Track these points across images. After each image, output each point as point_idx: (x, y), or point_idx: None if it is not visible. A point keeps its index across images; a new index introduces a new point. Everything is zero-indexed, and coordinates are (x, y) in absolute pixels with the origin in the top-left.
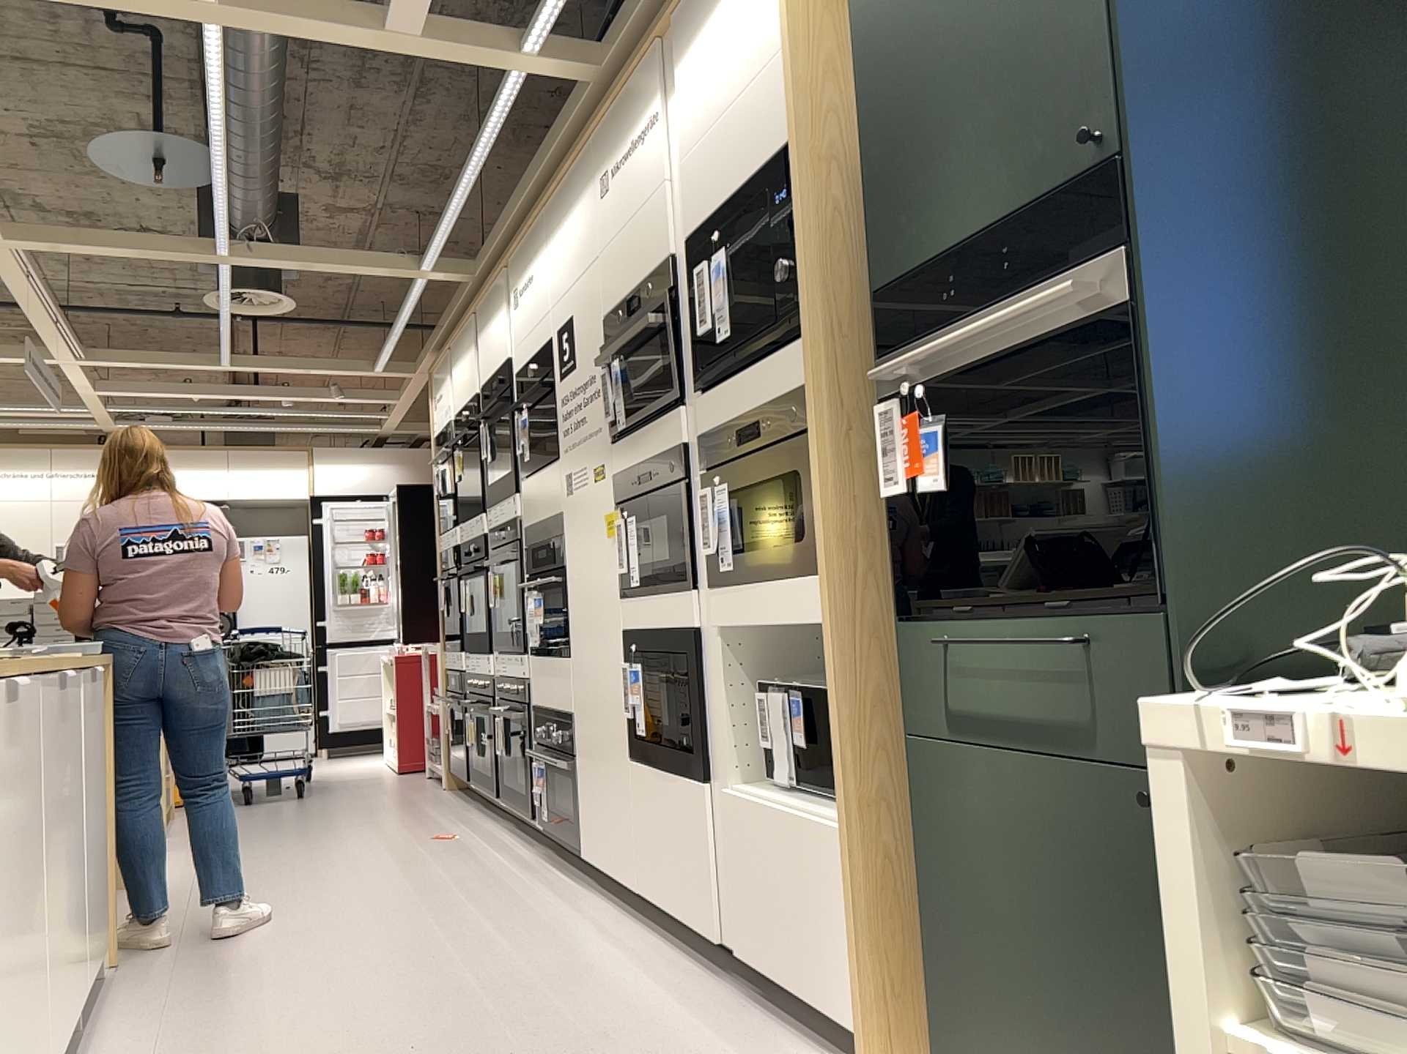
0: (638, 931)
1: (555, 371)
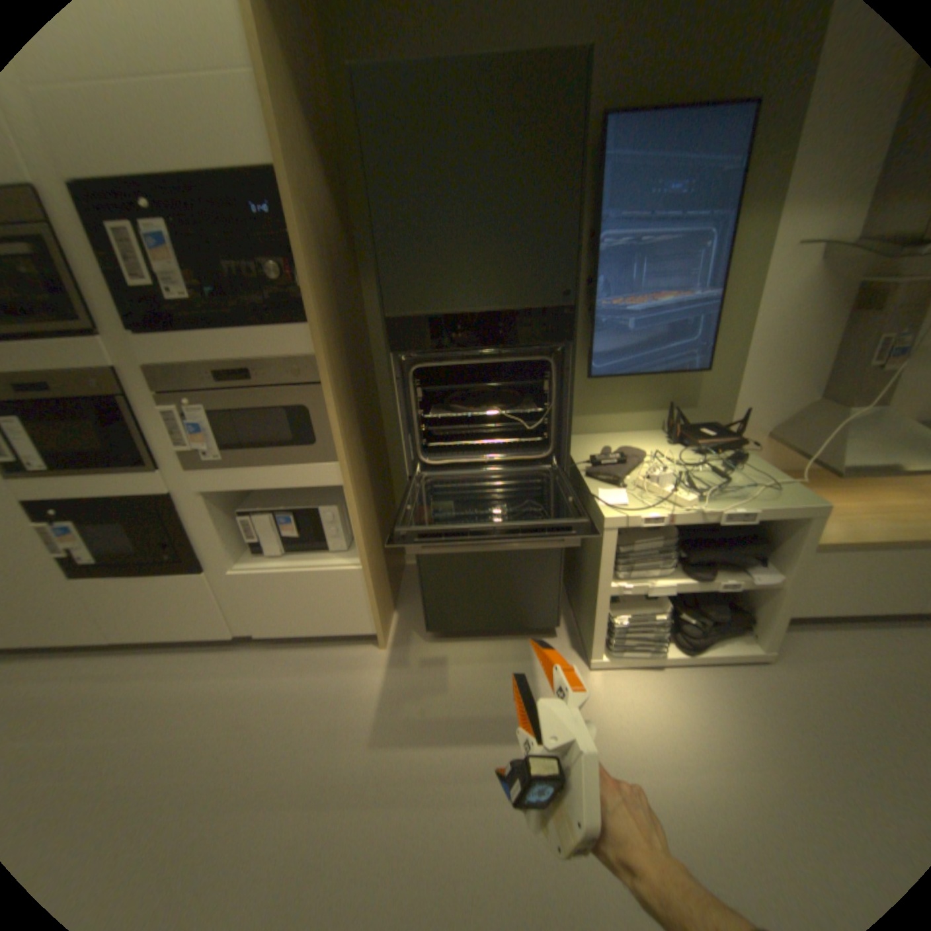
0: (122, 662)
1: None
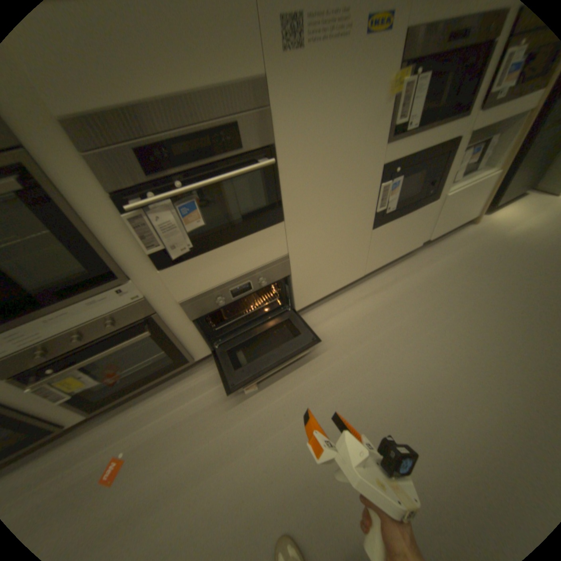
0: (369, 284)
1: None
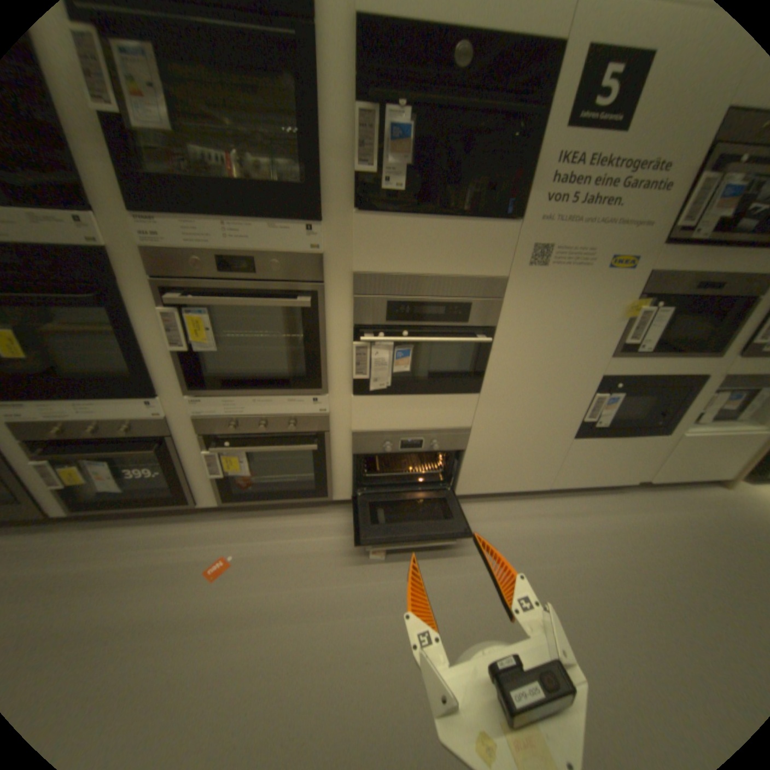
0: (554, 504)
1: (557, 102)
